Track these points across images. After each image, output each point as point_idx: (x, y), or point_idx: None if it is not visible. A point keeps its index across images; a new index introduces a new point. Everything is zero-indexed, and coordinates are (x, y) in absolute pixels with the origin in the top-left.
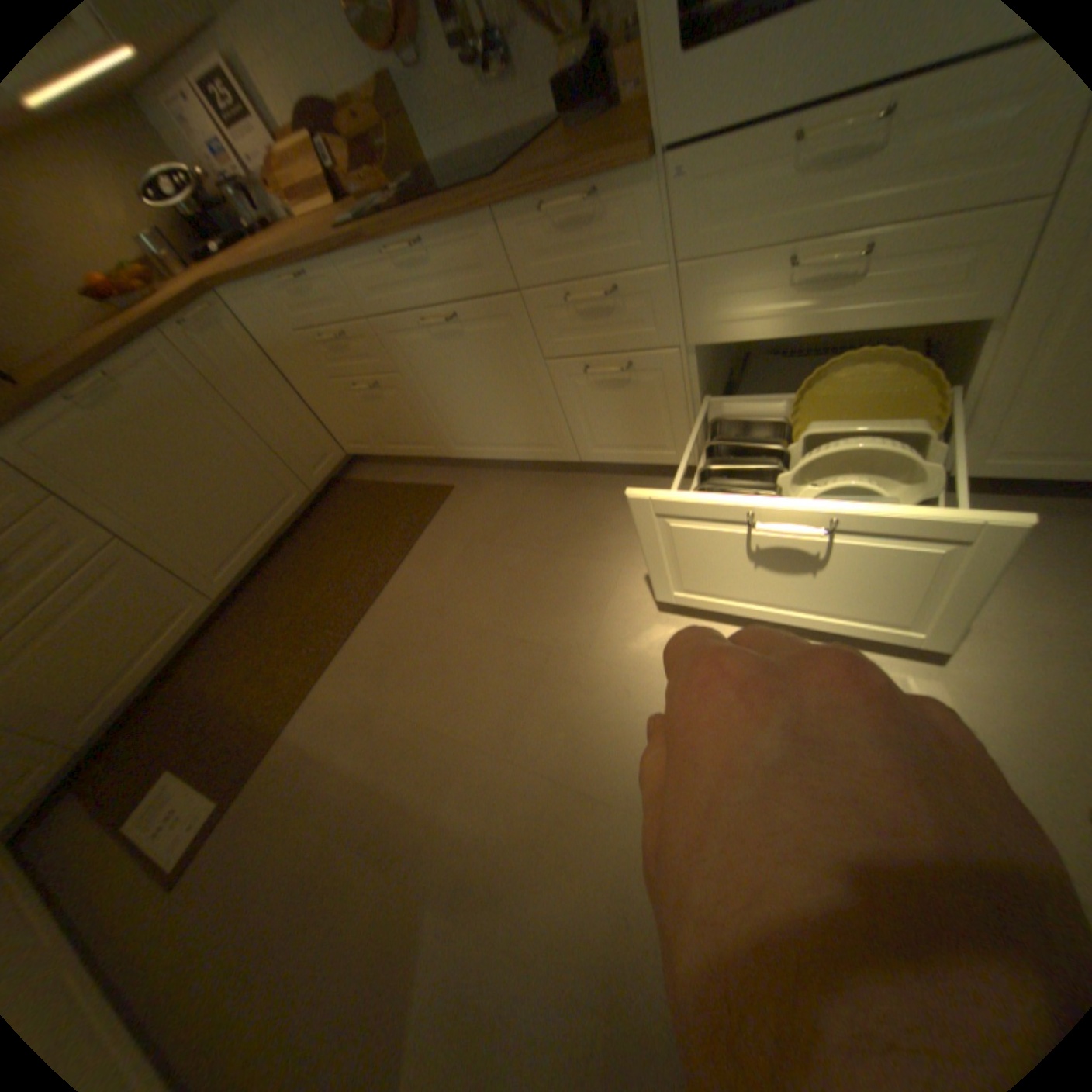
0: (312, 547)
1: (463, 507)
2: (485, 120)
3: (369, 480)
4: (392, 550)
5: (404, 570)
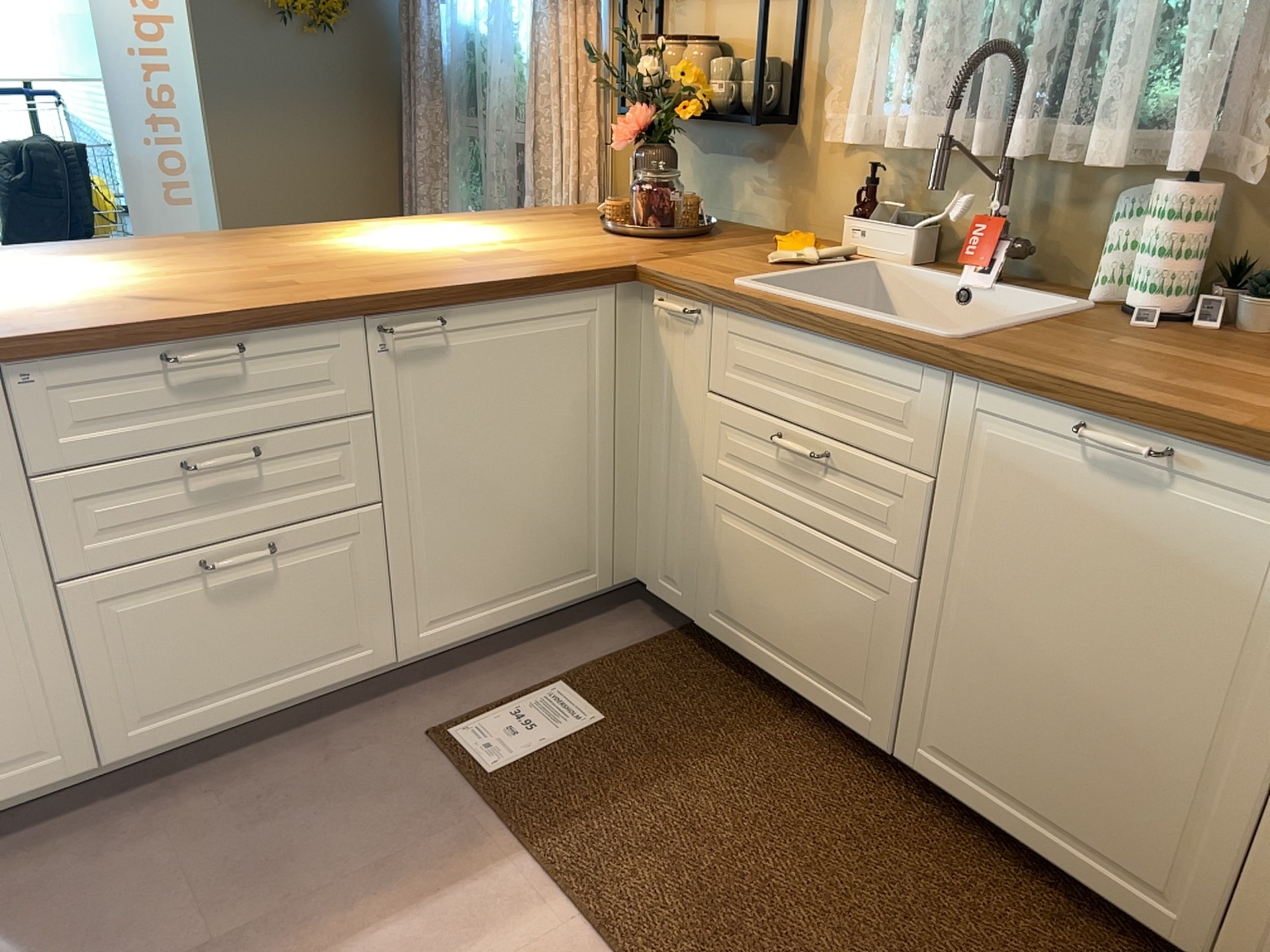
0: None
1: None
2: None
3: None
4: None
5: None
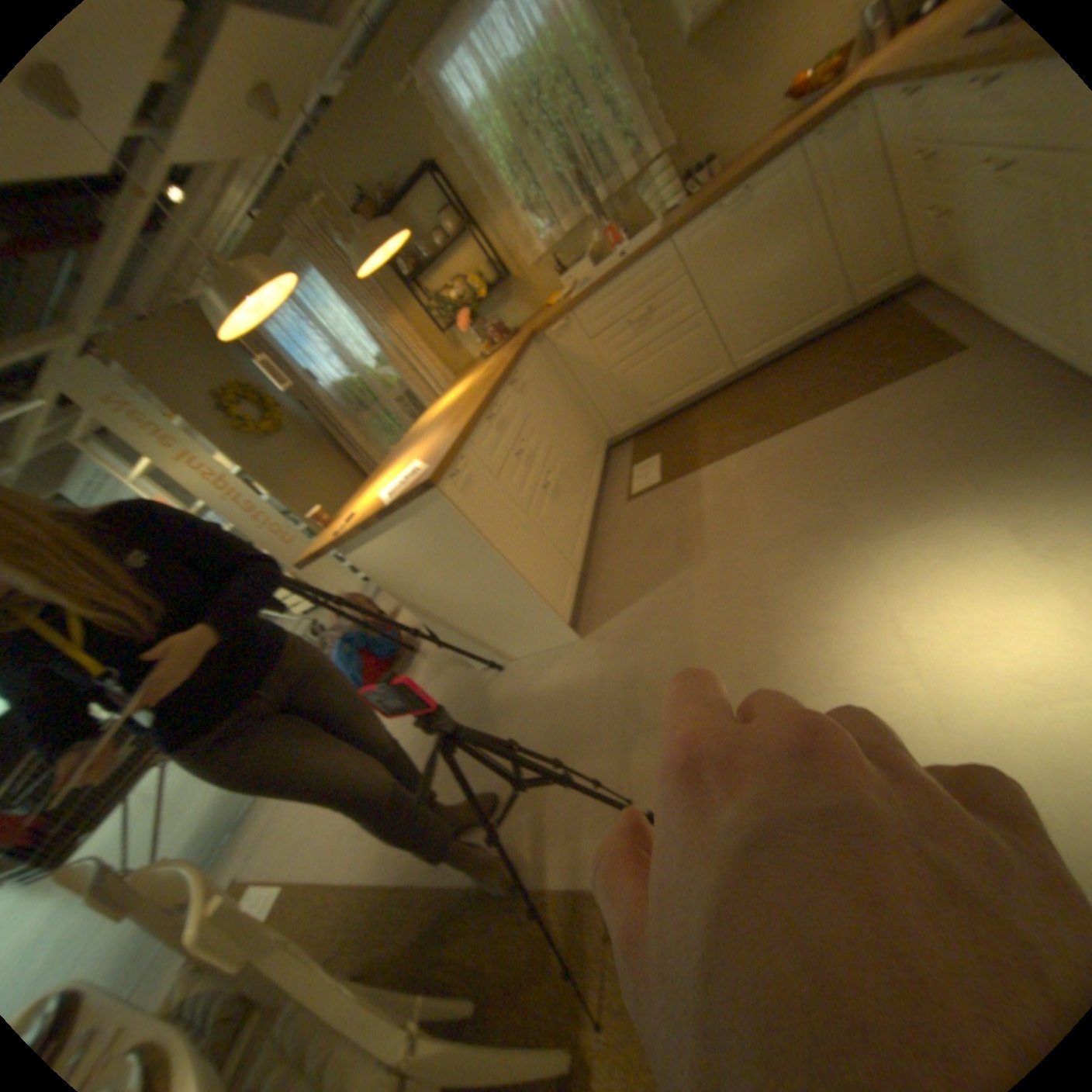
0: (822, 356)
1: (950, 373)
2: None
3: (918, 307)
4: (859, 386)
5: (848, 408)
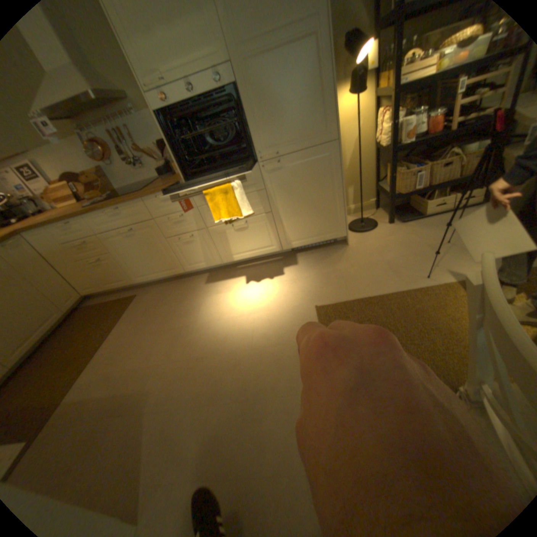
0: (66, 335)
1: (142, 300)
2: (136, 178)
3: (94, 304)
4: (111, 322)
5: (118, 326)
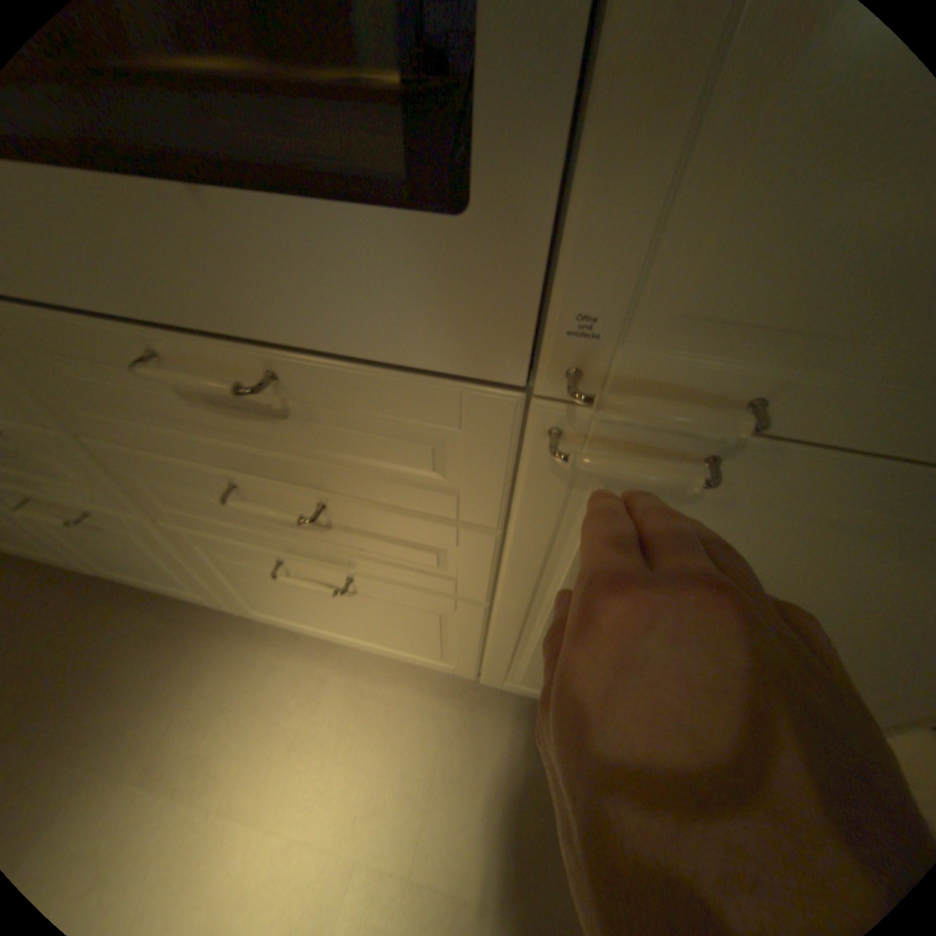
0: None
1: None
2: None
3: None
4: None
5: None
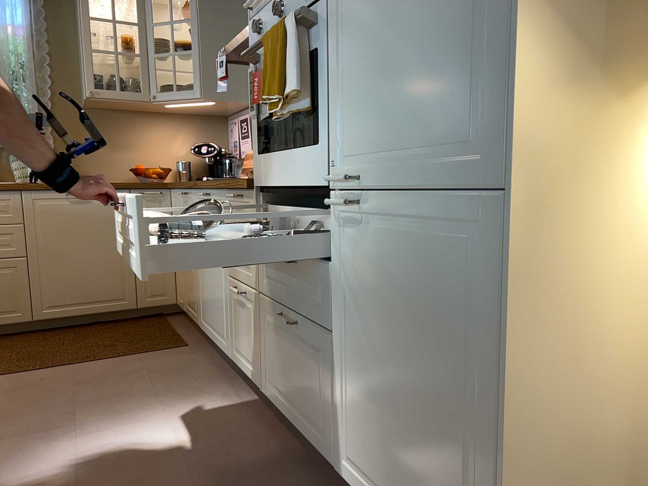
0: (102, 332)
1: (173, 356)
2: None
3: (170, 323)
4: (118, 352)
5: (105, 363)
